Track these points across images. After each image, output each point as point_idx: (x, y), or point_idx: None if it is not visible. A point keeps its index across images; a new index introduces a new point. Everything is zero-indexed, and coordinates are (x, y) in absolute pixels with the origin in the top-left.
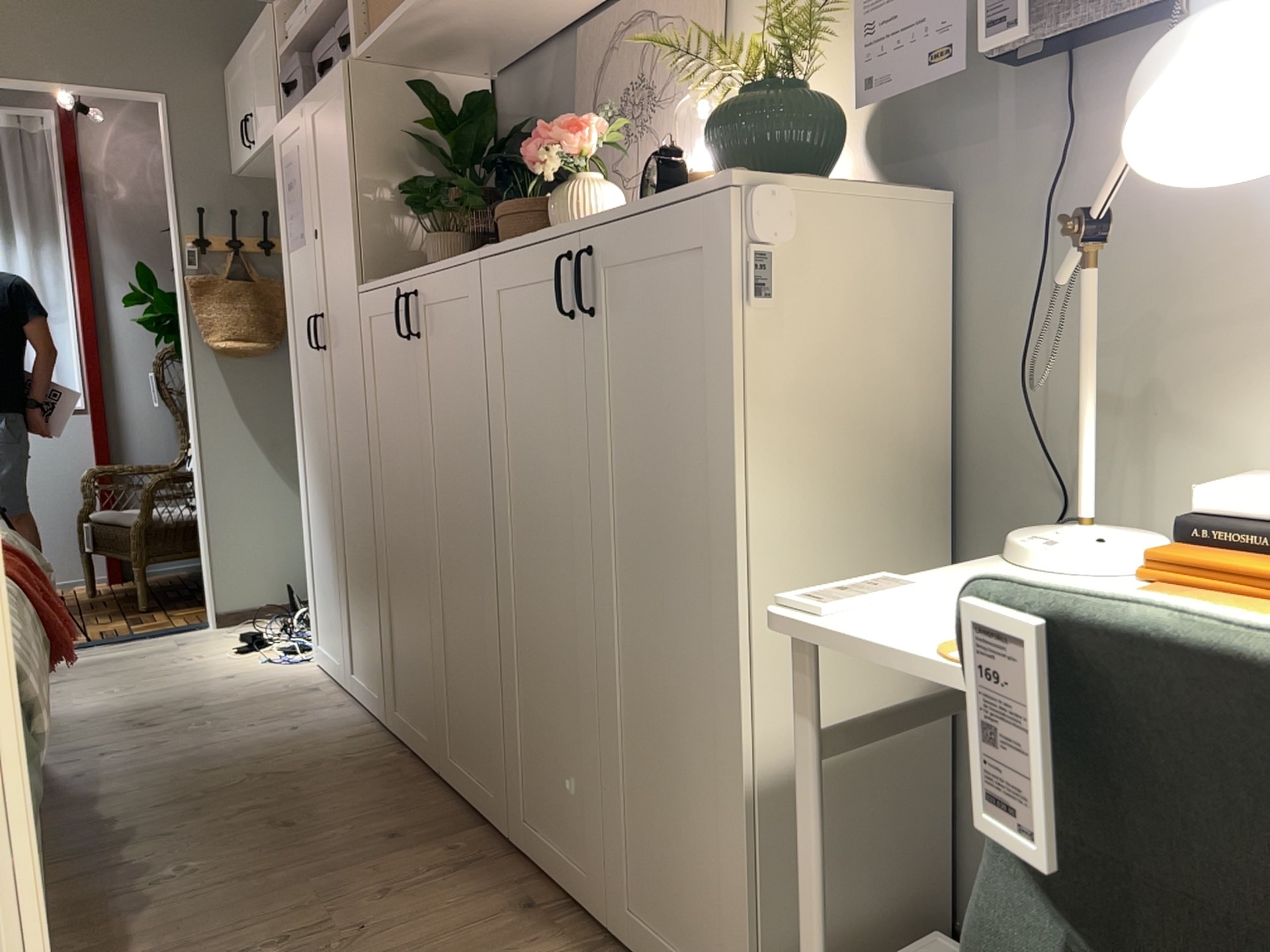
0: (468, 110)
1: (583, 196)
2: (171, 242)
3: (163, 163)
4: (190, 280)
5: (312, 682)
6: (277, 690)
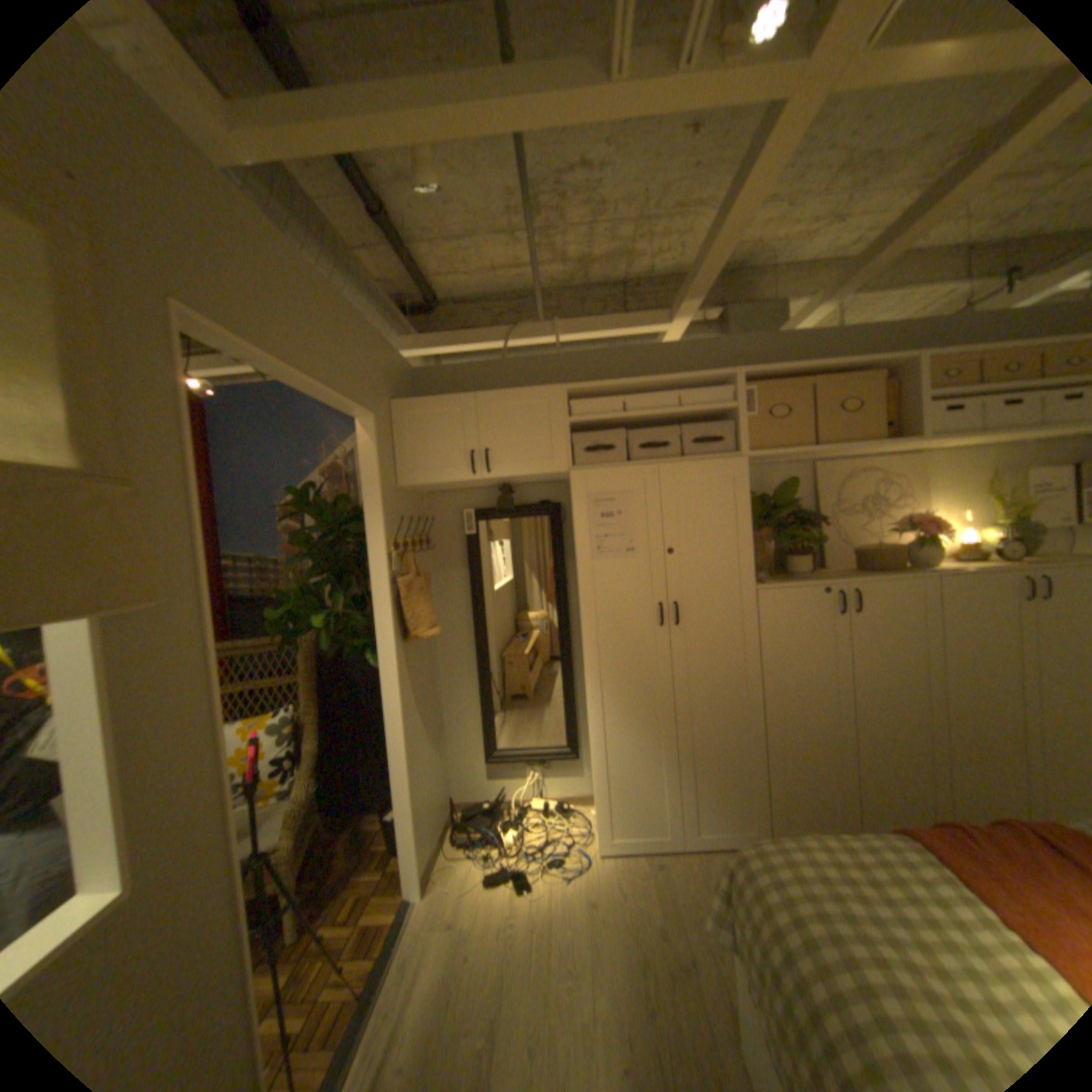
0: (789, 494)
1: (944, 549)
2: (369, 547)
3: (362, 475)
4: (405, 582)
5: (643, 867)
6: (649, 885)
